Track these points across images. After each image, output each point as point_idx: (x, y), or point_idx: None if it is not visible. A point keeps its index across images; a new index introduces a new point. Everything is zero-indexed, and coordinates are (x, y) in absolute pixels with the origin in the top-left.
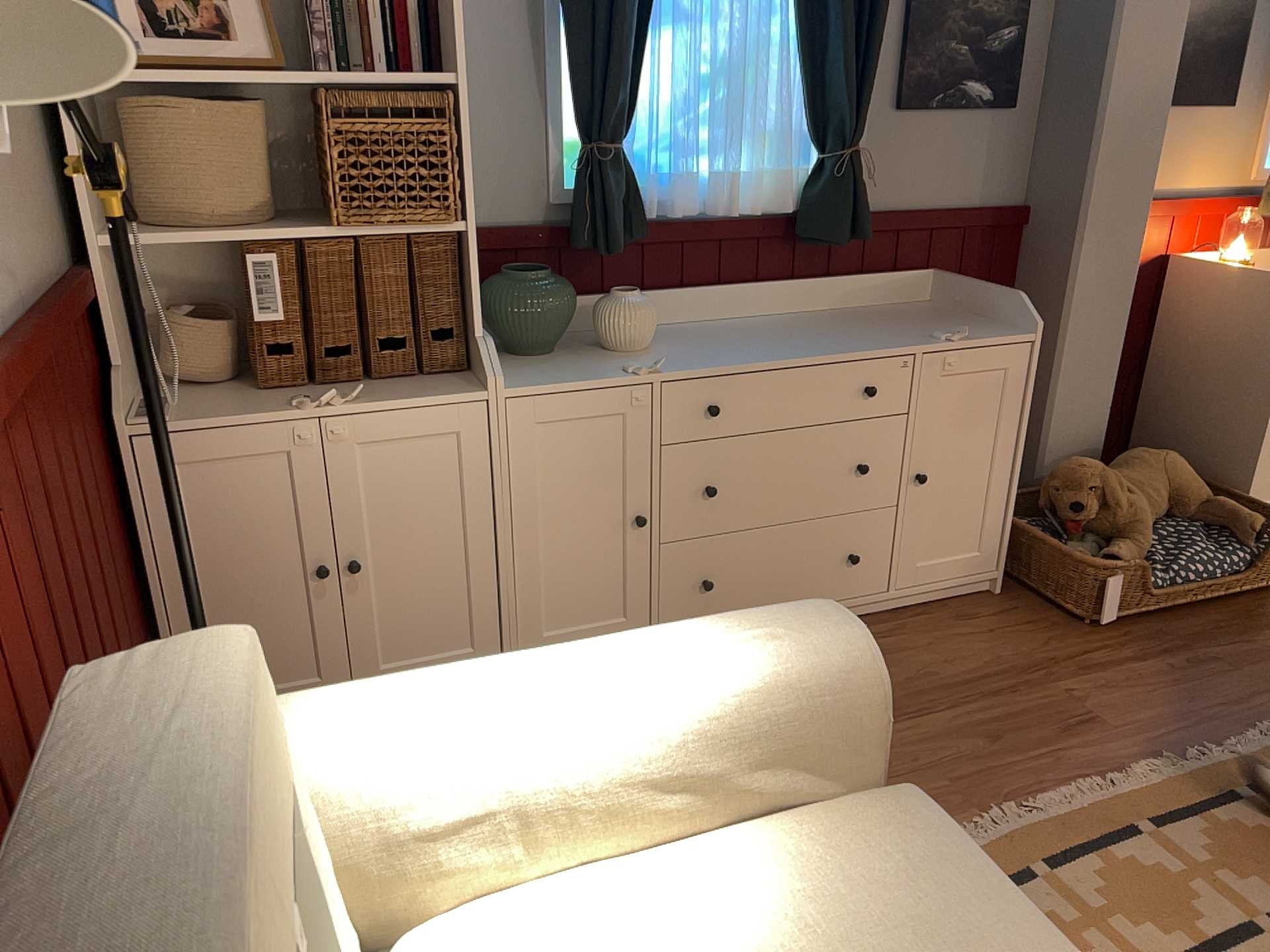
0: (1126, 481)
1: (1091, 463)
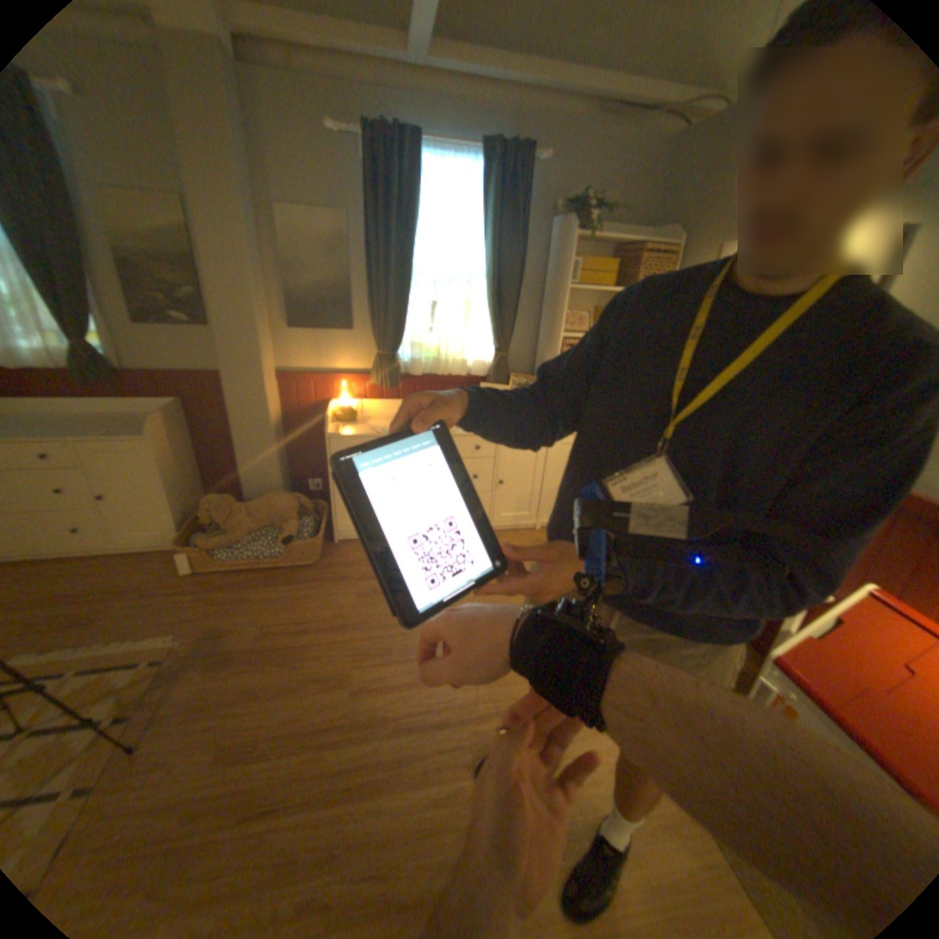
0: (245, 507)
1: (214, 498)
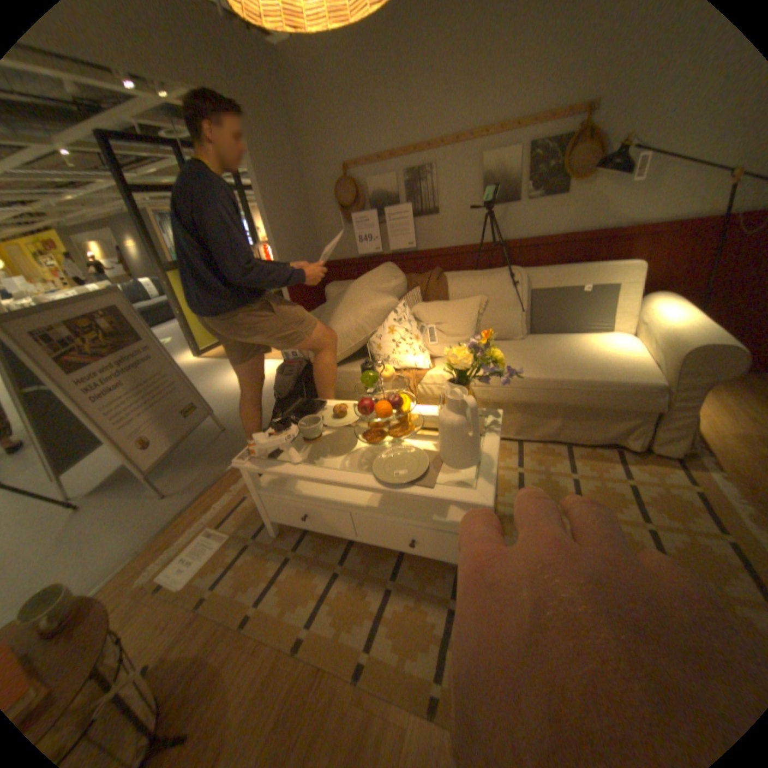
0: None
1: None
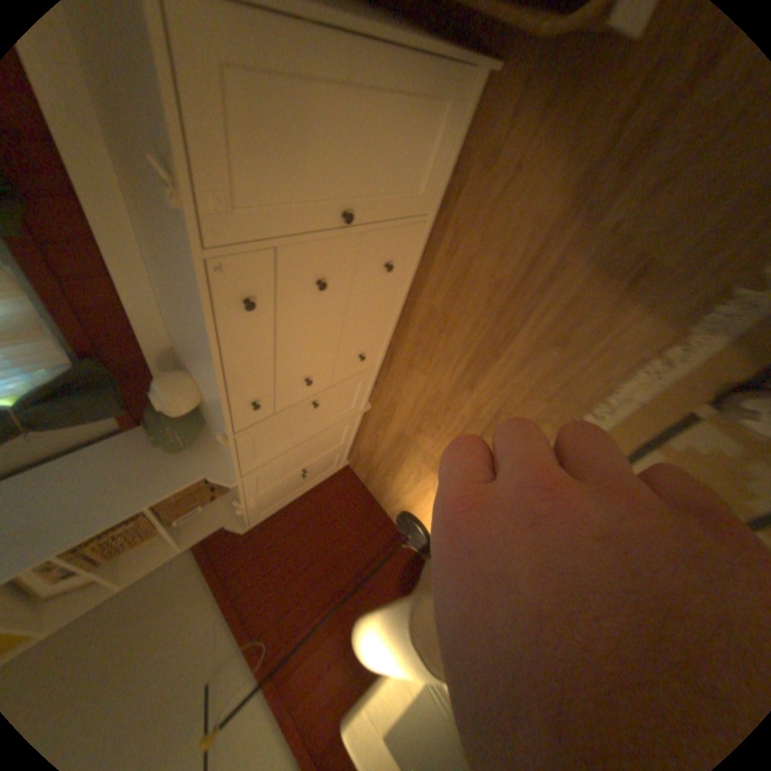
0: None
1: None
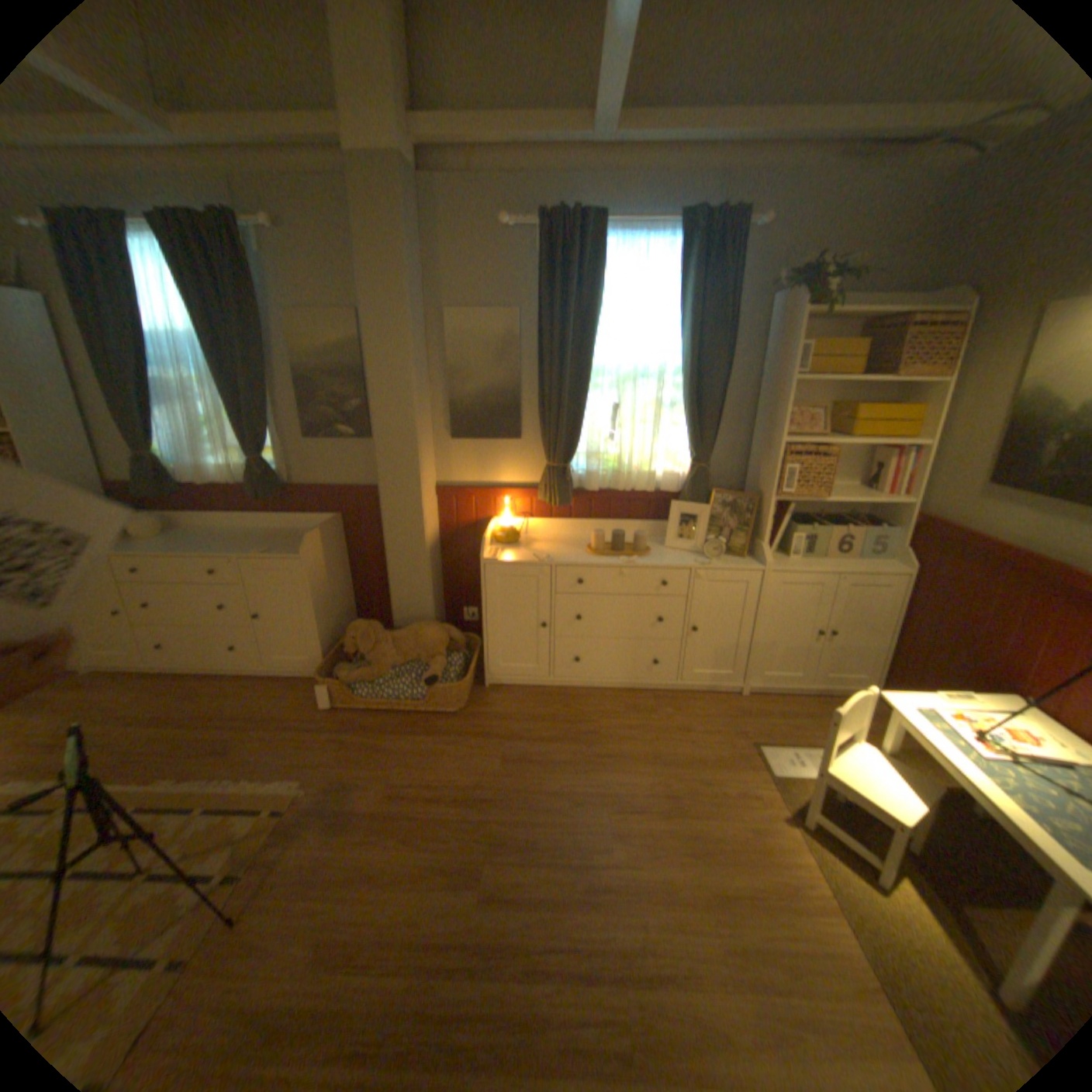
0: (392, 637)
1: (362, 625)
